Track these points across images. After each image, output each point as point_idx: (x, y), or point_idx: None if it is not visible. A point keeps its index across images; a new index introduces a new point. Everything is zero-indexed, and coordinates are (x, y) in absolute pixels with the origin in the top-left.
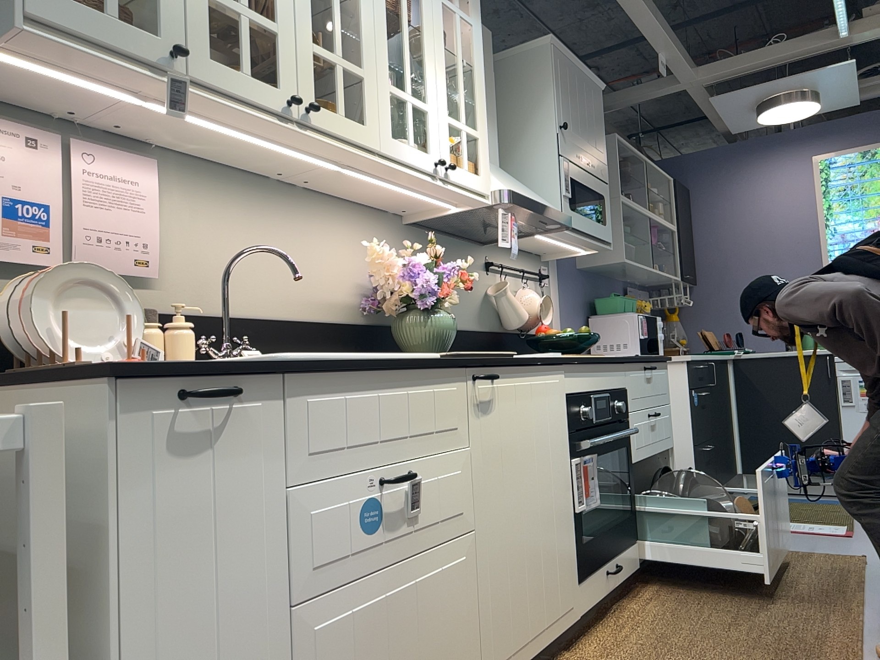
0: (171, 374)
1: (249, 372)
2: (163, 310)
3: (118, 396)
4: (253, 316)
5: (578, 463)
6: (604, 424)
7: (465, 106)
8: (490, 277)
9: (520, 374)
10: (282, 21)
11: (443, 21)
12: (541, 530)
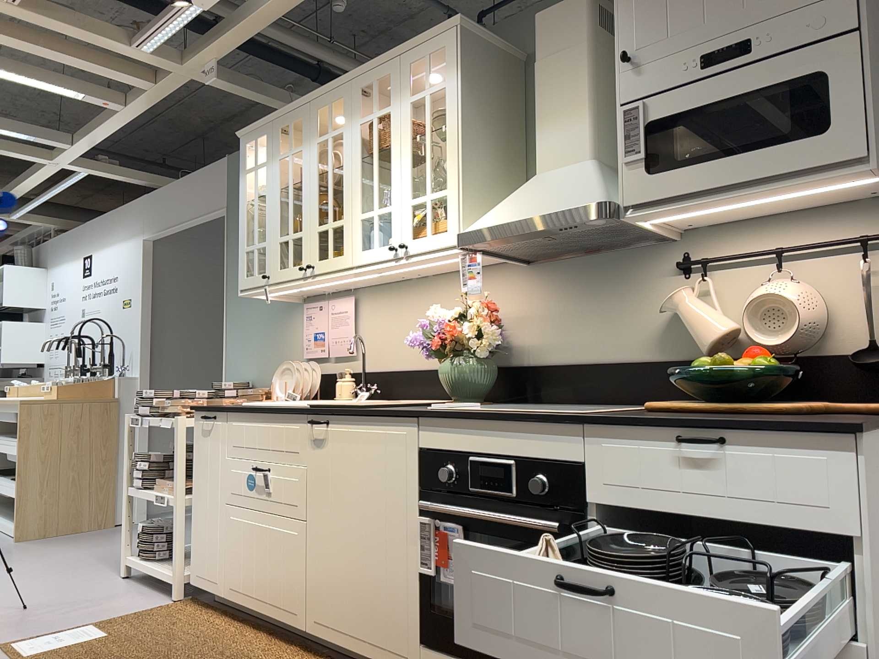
0: (201, 410)
1: (216, 410)
2: (360, 370)
3: (196, 415)
4: (399, 369)
5: (425, 523)
6: (498, 498)
7: (429, 176)
8: (689, 282)
9: (353, 422)
10: (303, 227)
11: (409, 119)
12: (366, 557)
